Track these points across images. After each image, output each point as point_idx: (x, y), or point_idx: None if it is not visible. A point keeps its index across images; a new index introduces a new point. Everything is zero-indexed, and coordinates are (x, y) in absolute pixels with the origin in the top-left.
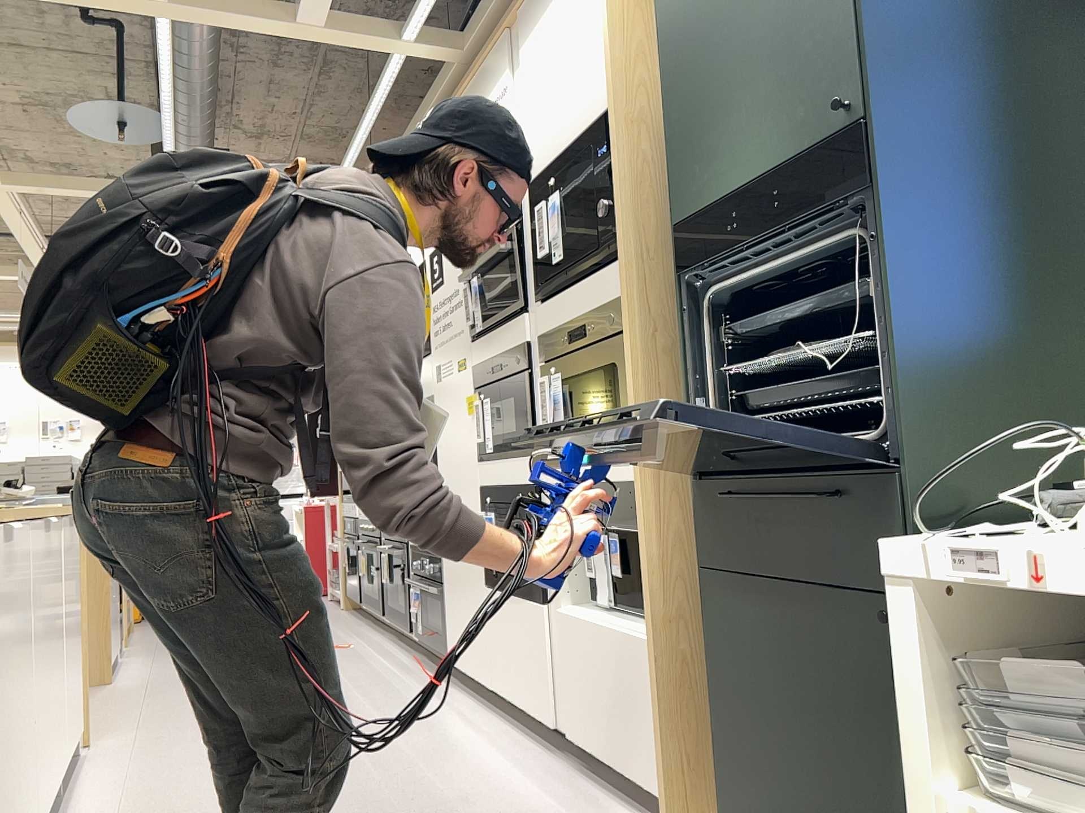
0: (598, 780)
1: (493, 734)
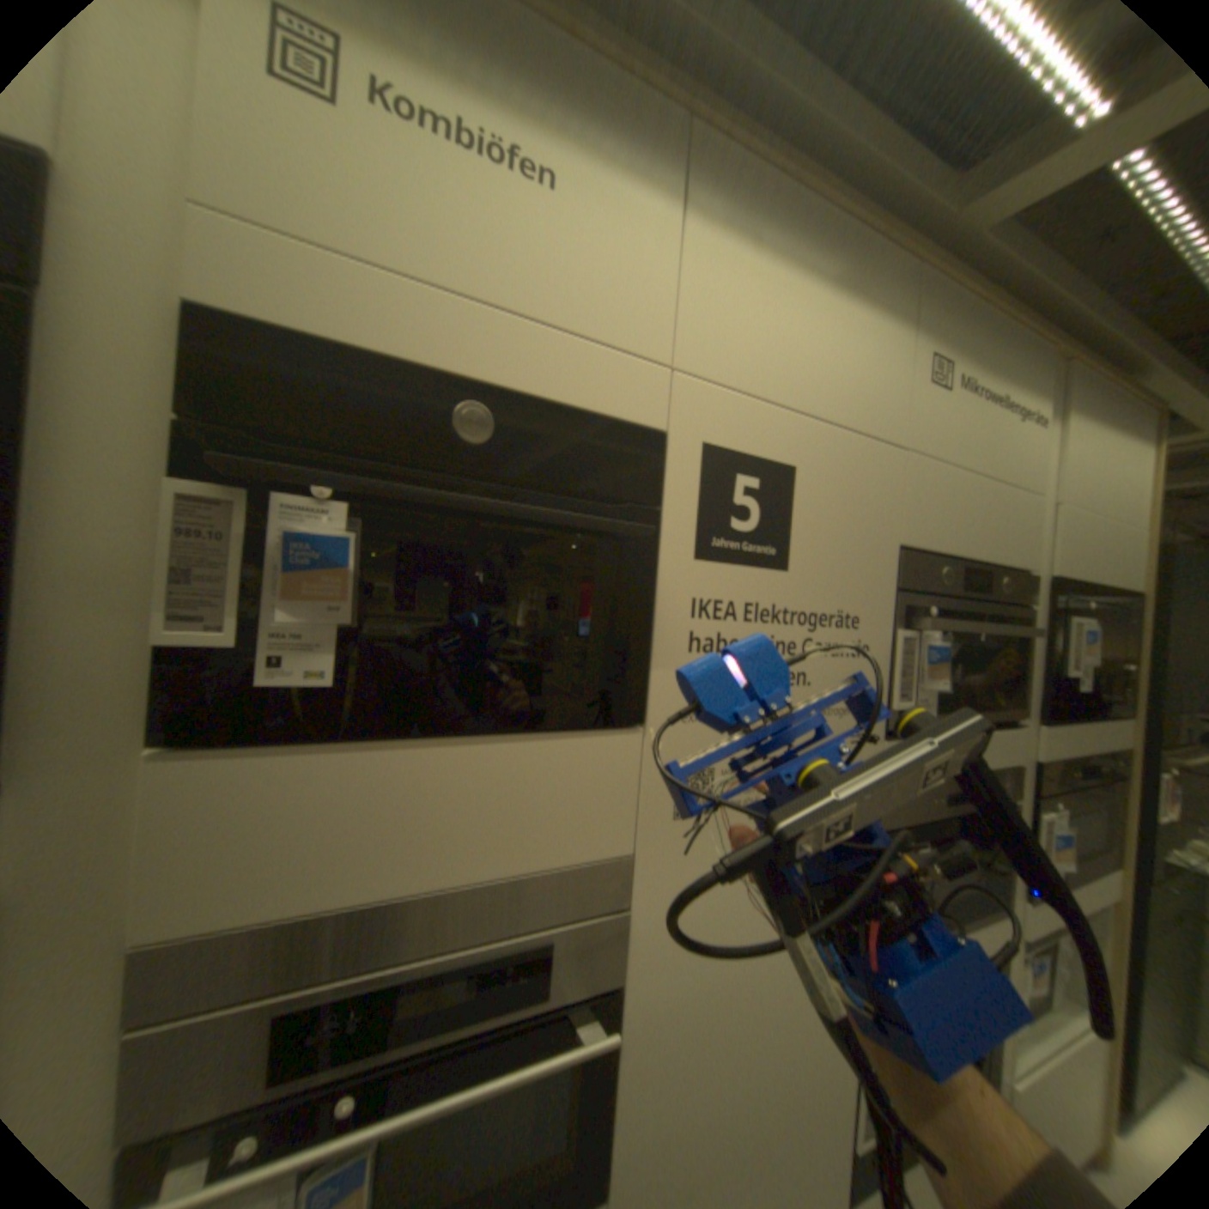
0: None
1: None
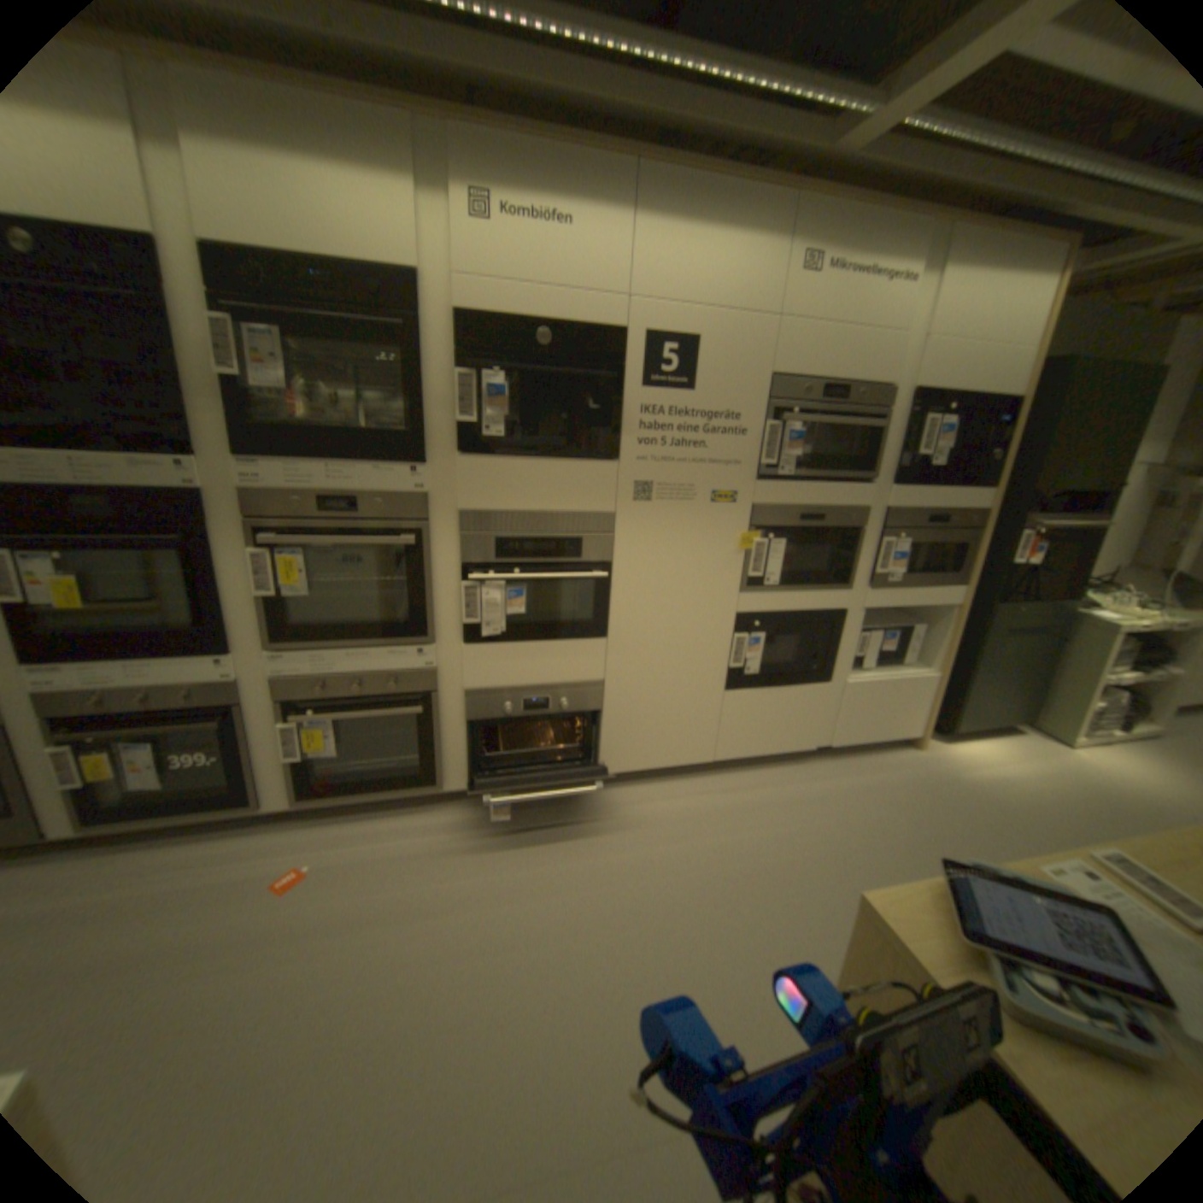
0: (841, 757)
1: (752, 783)
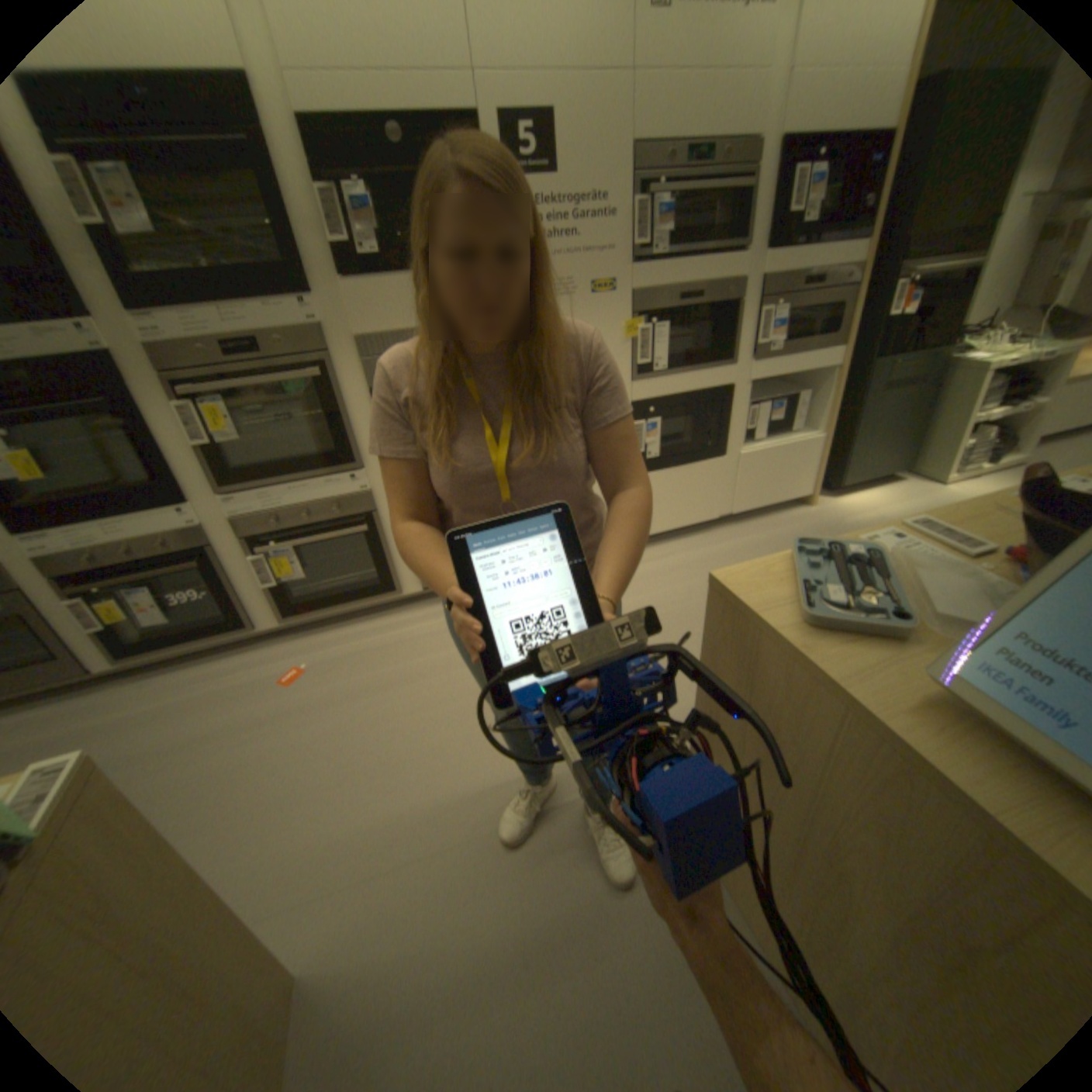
0: (741, 521)
1: (664, 553)
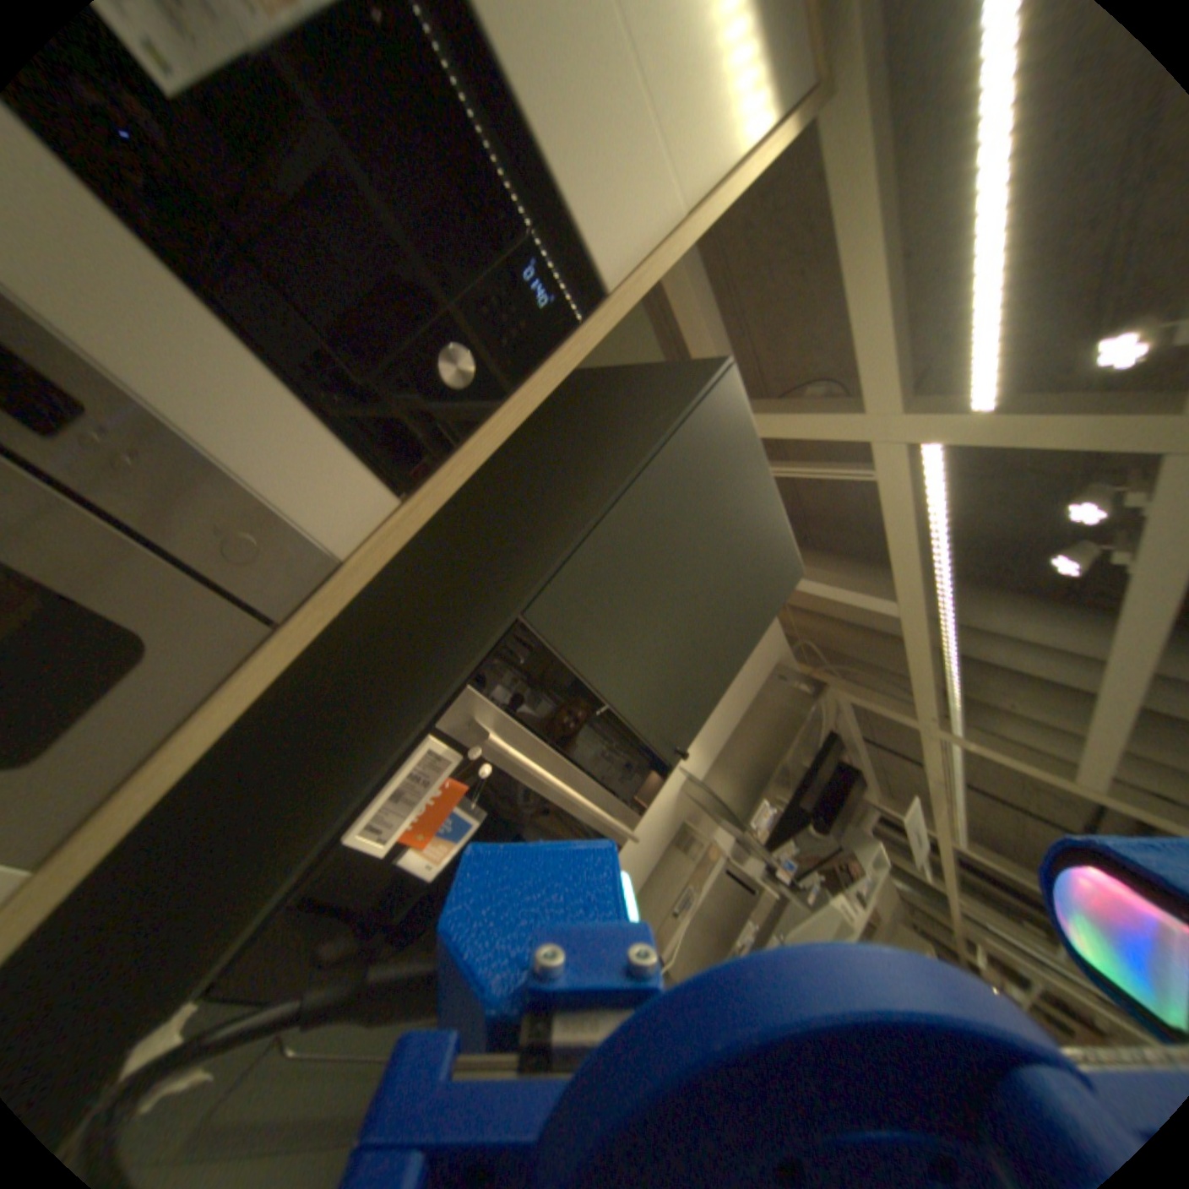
0: None
1: None
